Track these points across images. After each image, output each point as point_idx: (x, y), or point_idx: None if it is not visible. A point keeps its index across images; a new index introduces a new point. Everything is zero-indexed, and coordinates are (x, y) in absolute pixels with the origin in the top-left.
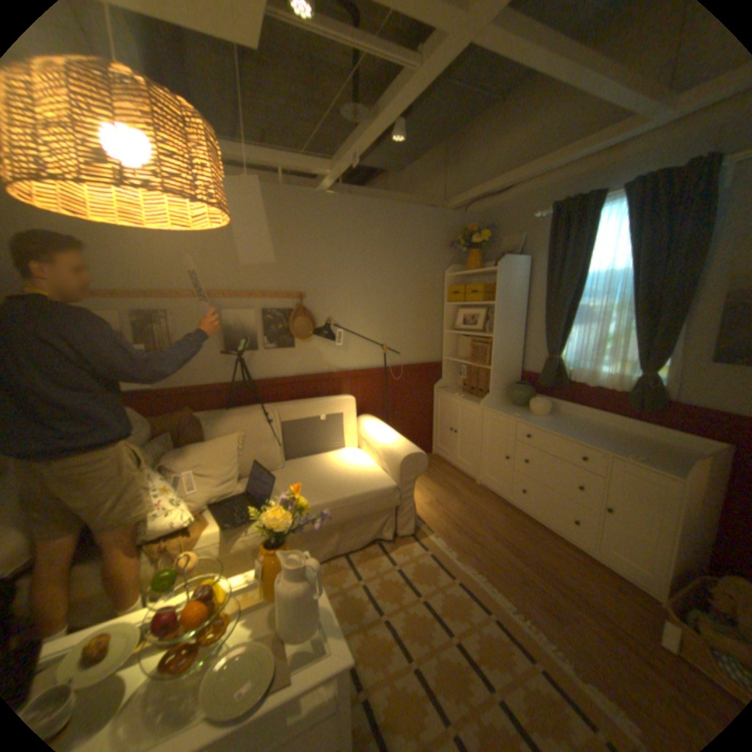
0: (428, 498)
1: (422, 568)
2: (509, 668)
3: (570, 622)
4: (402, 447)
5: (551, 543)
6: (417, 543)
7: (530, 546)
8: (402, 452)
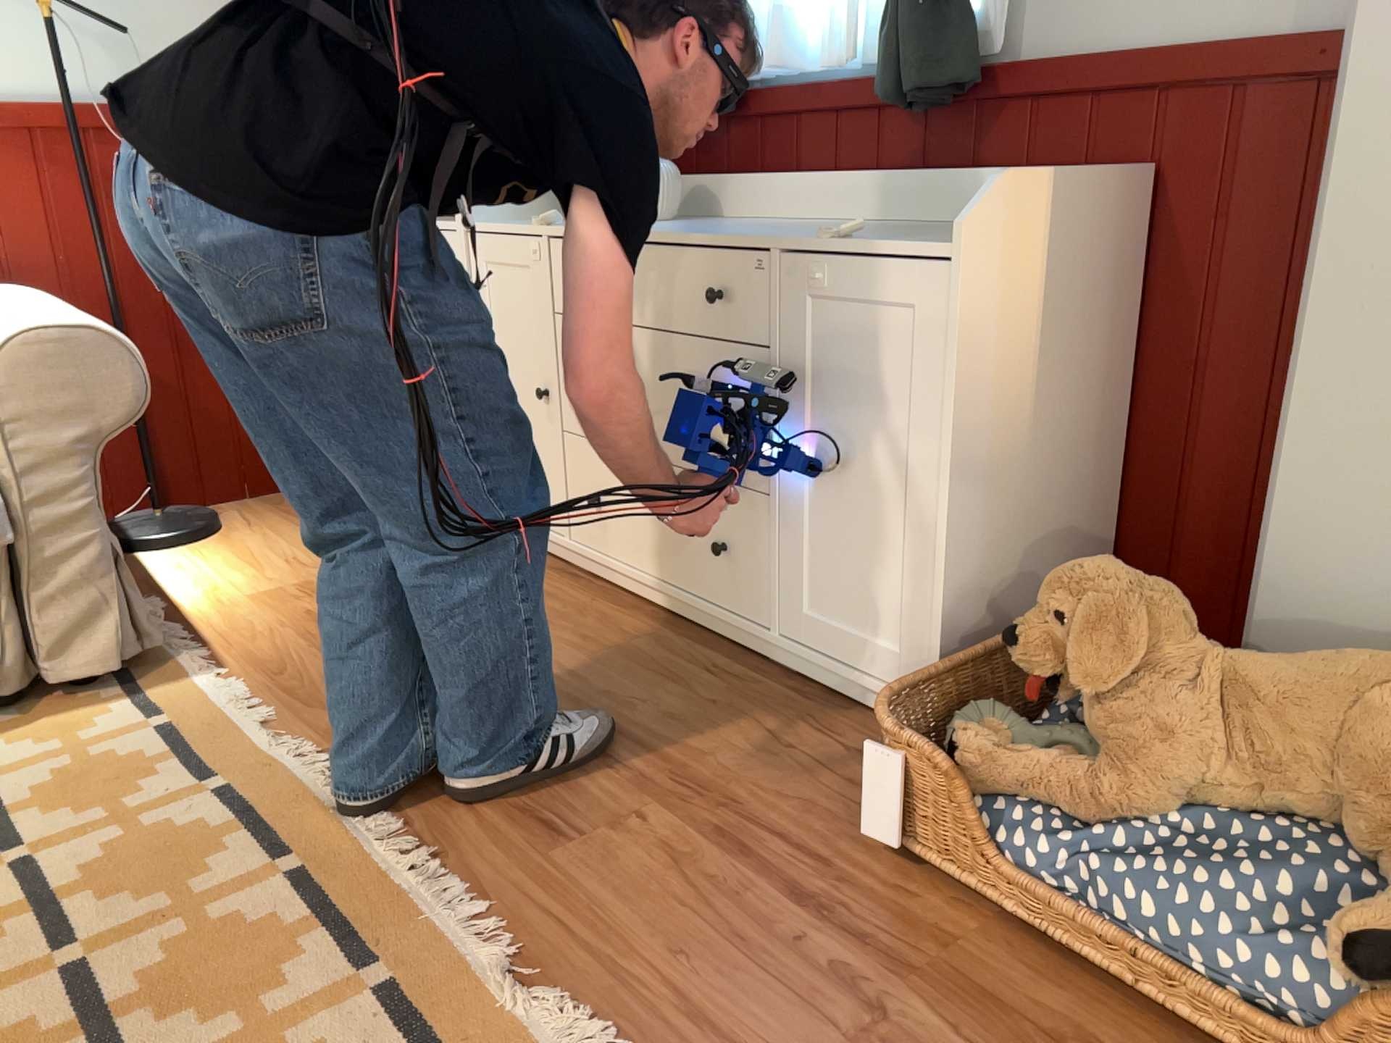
0: (273, 581)
1: (94, 765)
2: (248, 998)
3: (586, 832)
4: (26, 322)
5: (652, 642)
6: (129, 698)
7: (573, 659)
8: (9, 332)
